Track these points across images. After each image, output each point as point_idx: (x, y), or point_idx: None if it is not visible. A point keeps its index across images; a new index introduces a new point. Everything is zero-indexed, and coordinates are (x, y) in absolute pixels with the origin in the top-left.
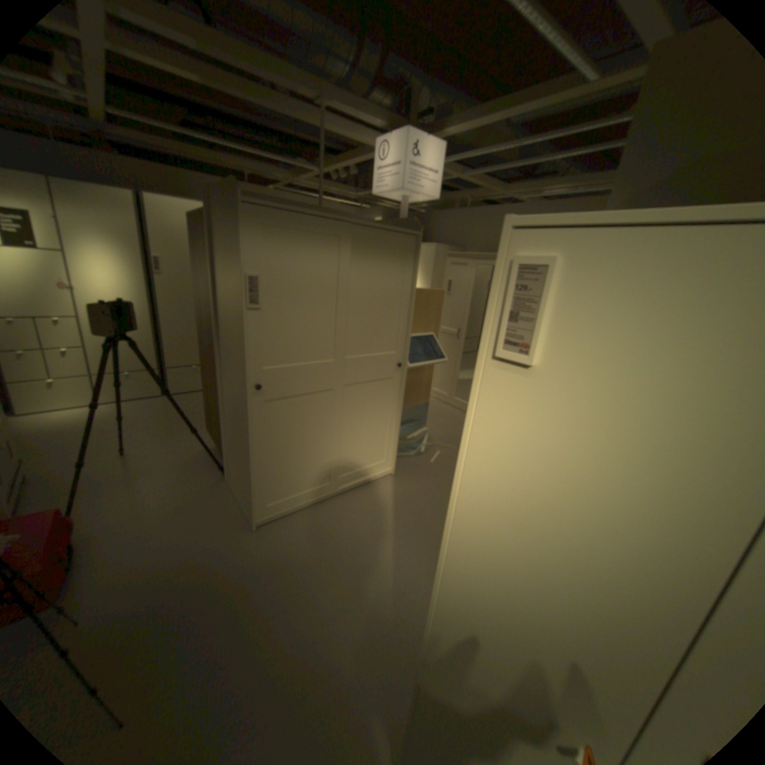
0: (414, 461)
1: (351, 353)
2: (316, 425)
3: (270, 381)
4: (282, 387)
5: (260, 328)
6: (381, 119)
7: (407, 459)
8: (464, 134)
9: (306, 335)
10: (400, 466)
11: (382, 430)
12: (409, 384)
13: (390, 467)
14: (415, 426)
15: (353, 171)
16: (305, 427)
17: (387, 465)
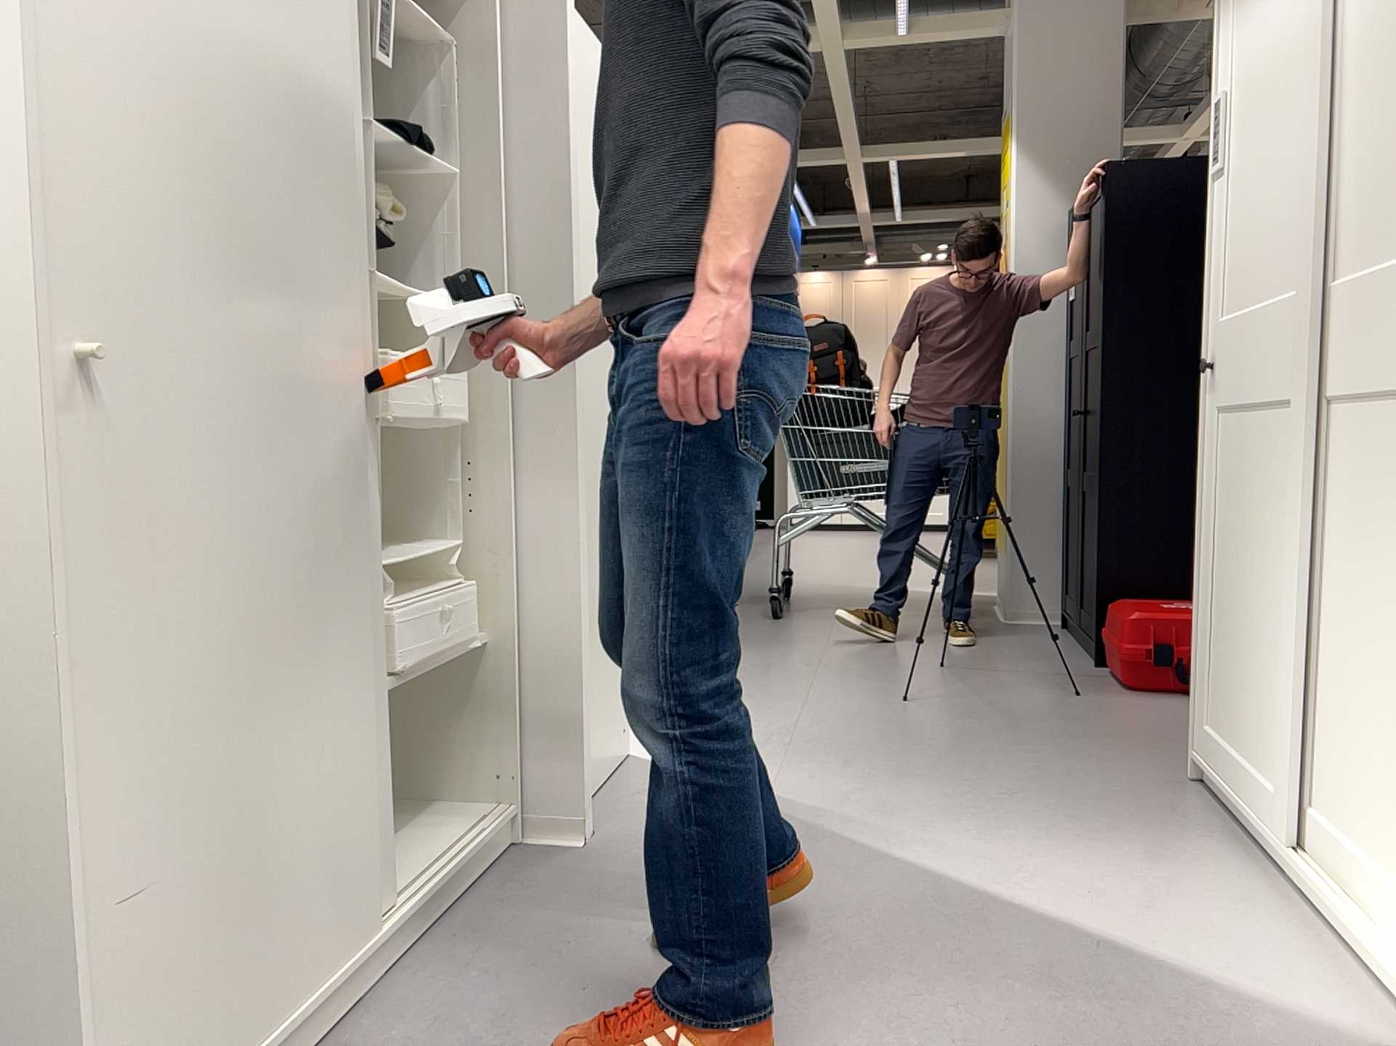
0: None
1: (1344, 267)
2: (1262, 523)
3: (1218, 356)
4: (1227, 376)
5: (1217, 222)
6: None
7: None
8: None
9: (1260, 219)
10: None
11: None
12: None
13: None
14: None
15: None
16: (1249, 521)
17: None
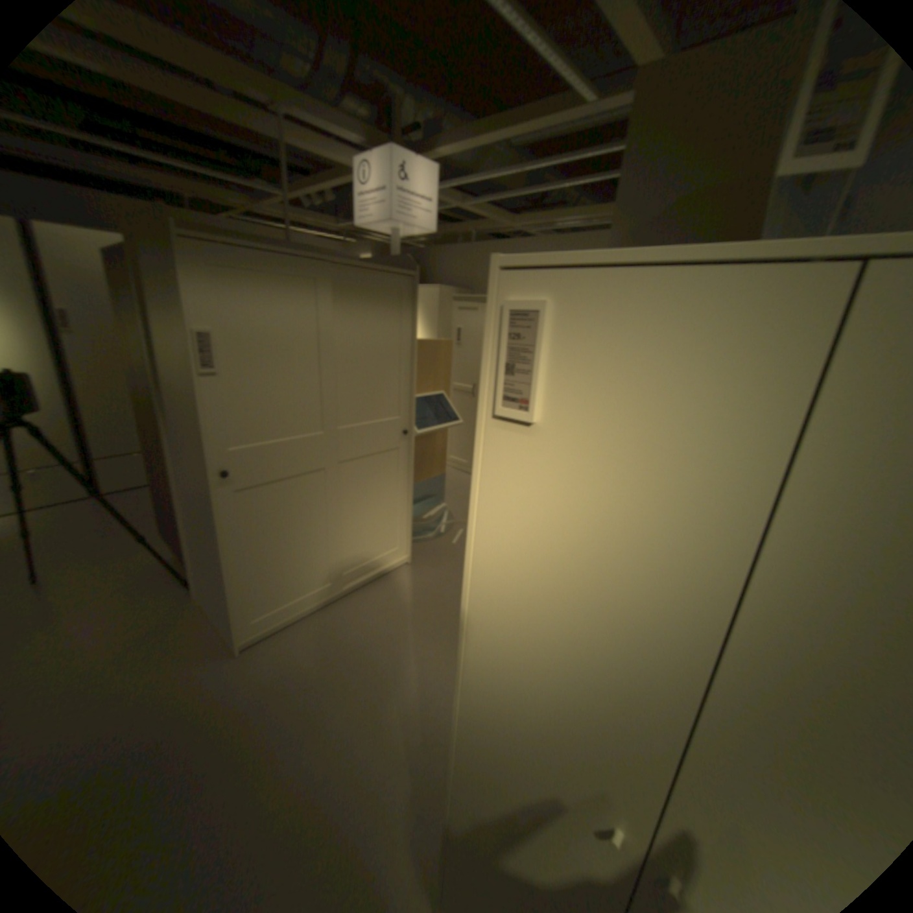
0: (433, 545)
1: (343, 423)
2: (306, 514)
3: (239, 465)
4: (256, 472)
5: (218, 399)
6: (357, 133)
7: (425, 543)
8: (458, 156)
9: (283, 403)
10: (417, 552)
11: (390, 512)
12: (419, 454)
13: (405, 554)
14: (431, 503)
15: (329, 197)
16: (292, 519)
17: (401, 552)
